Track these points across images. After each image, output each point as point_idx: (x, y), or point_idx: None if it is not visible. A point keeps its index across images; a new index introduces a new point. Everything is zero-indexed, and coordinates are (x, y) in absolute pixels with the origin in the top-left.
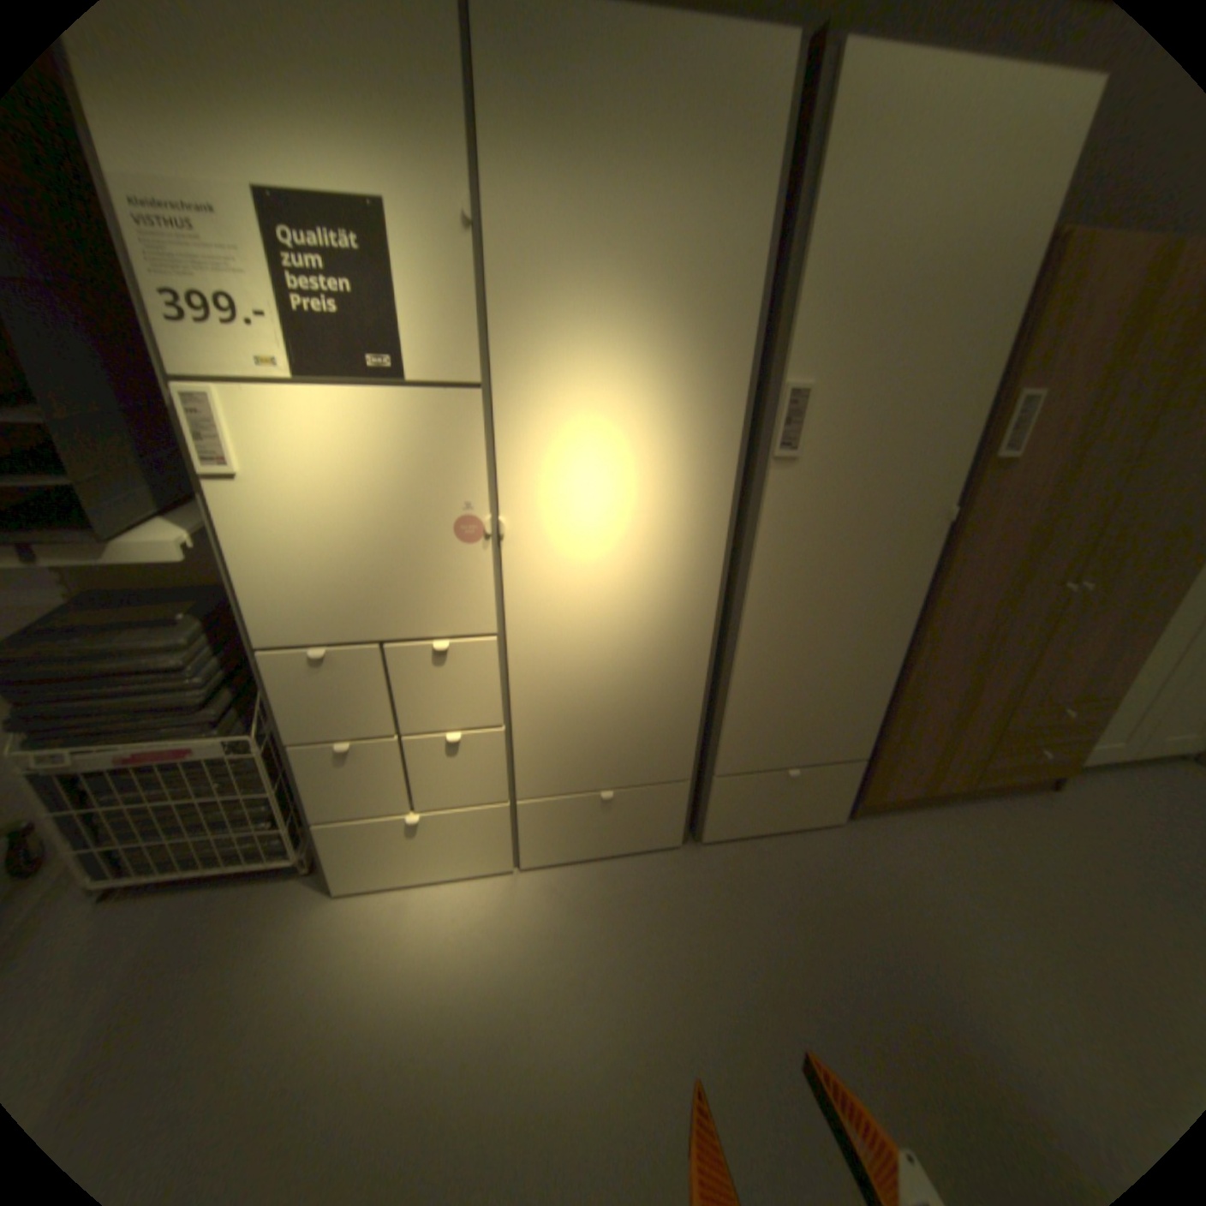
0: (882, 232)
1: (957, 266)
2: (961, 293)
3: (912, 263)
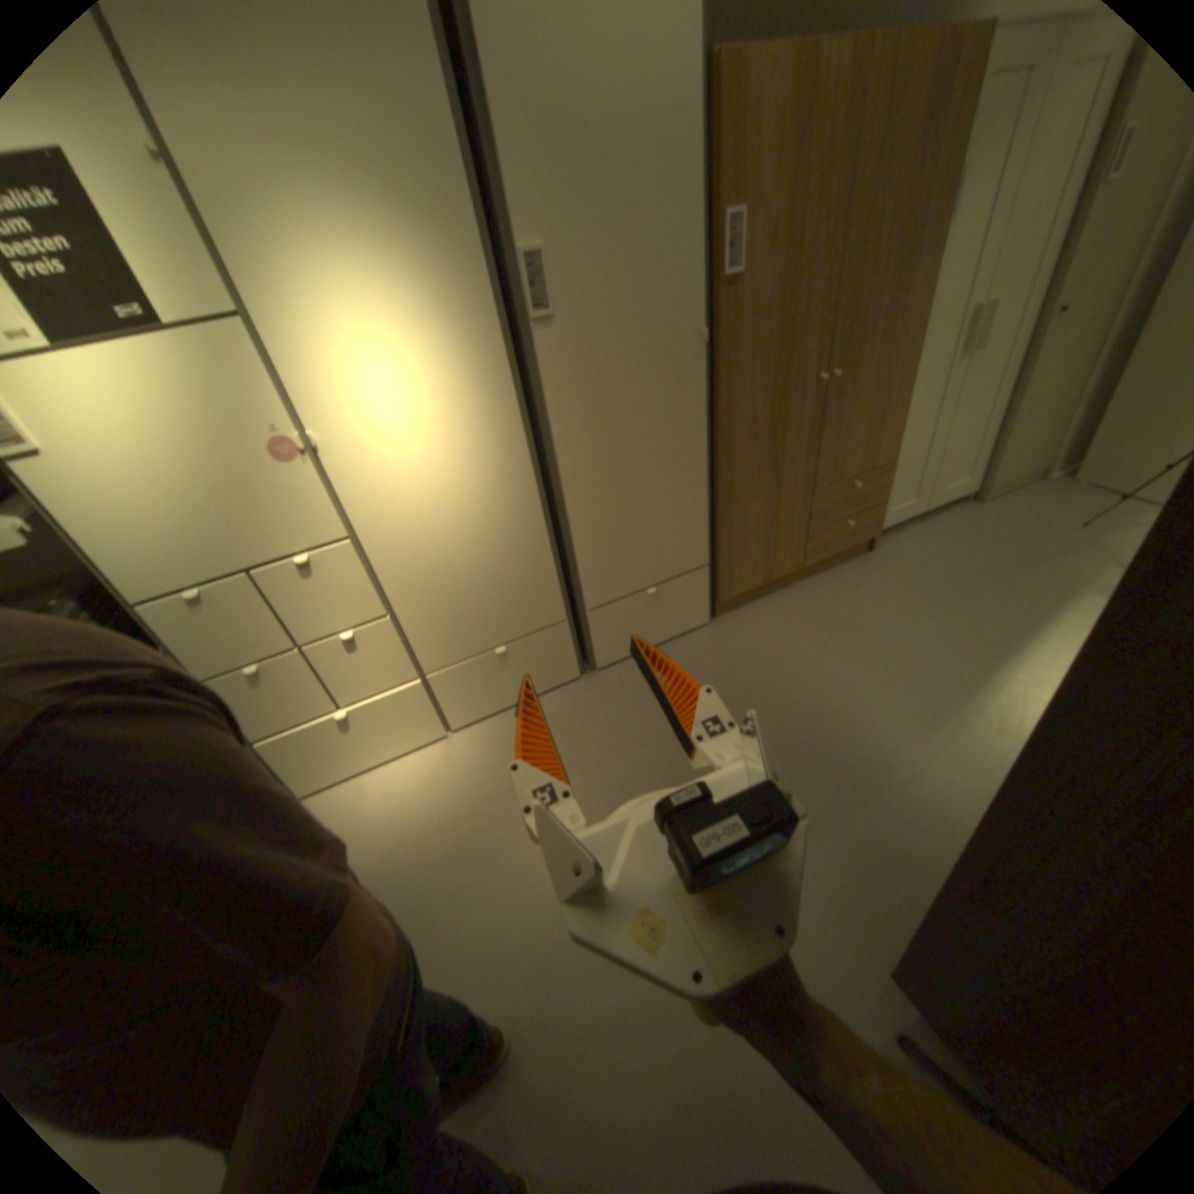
0: (551, 87)
1: (630, 106)
2: (642, 132)
3: (589, 111)
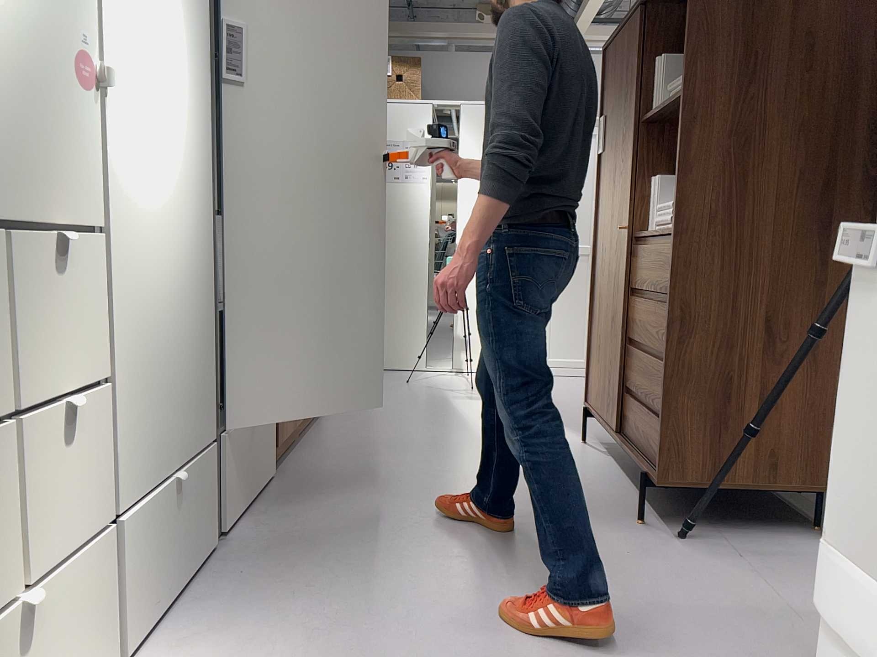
0: None
1: None
2: None
3: None
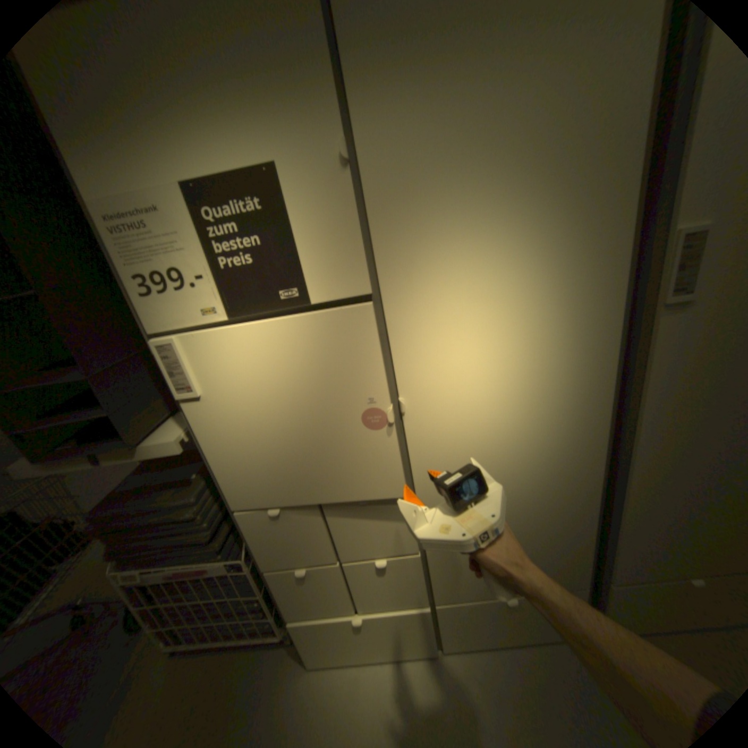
0: None
1: None
2: None
3: None
